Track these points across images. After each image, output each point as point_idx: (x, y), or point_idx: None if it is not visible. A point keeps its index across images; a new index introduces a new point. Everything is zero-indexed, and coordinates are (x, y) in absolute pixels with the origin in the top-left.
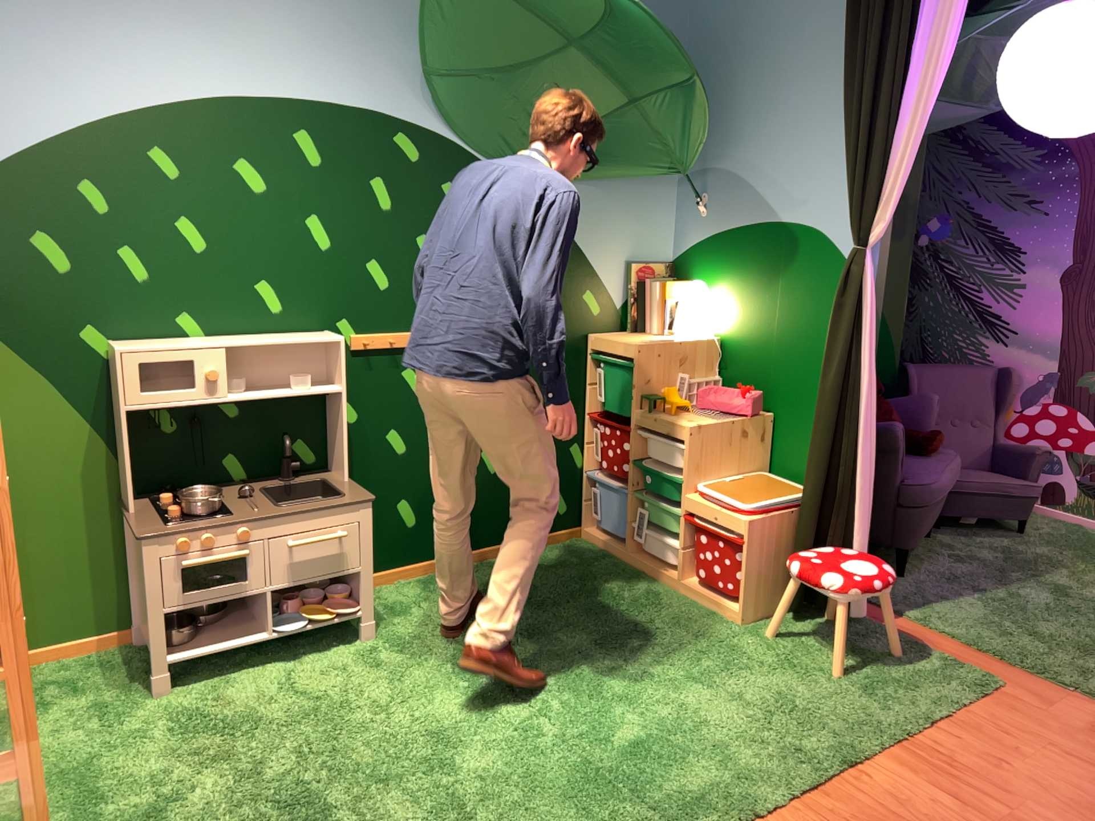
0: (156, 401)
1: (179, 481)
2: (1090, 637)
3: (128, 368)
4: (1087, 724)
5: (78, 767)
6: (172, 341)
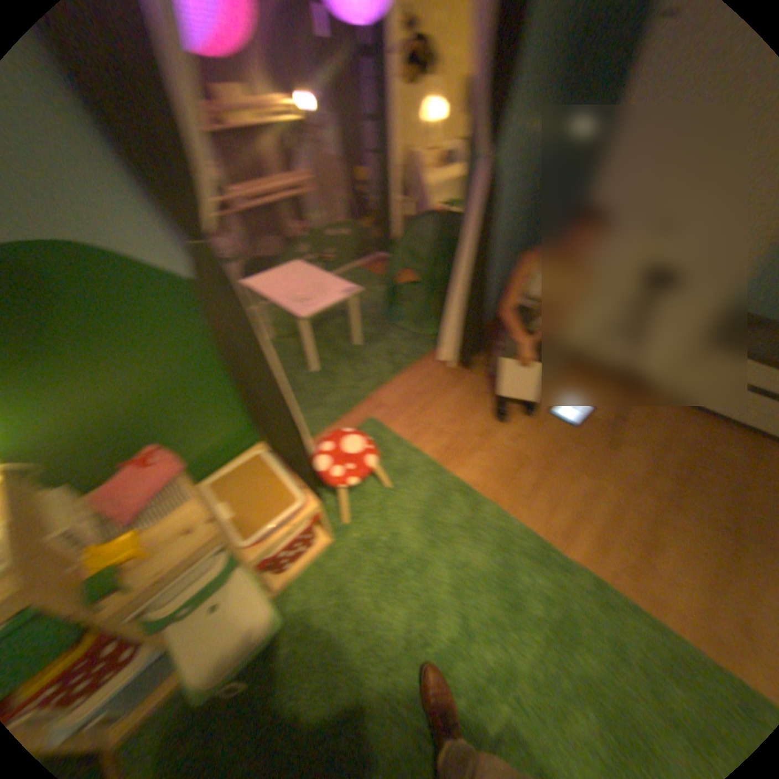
0: None
1: None
2: (322, 377)
3: None
4: (398, 398)
5: None
6: None
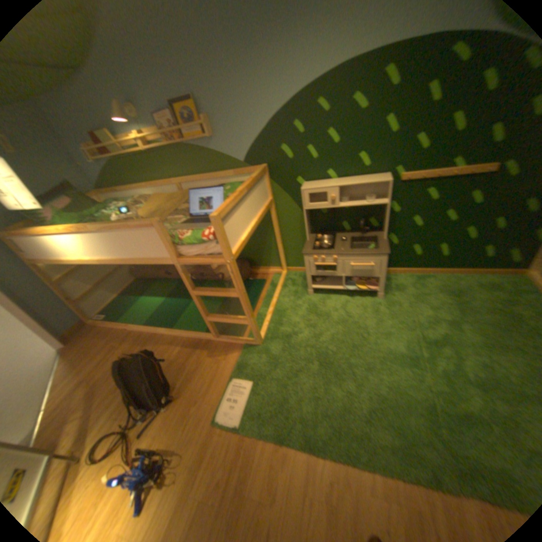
0: (313, 206)
1: (327, 229)
2: None
3: (303, 195)
4: None
5: (282, 310)
6: (323, 181)
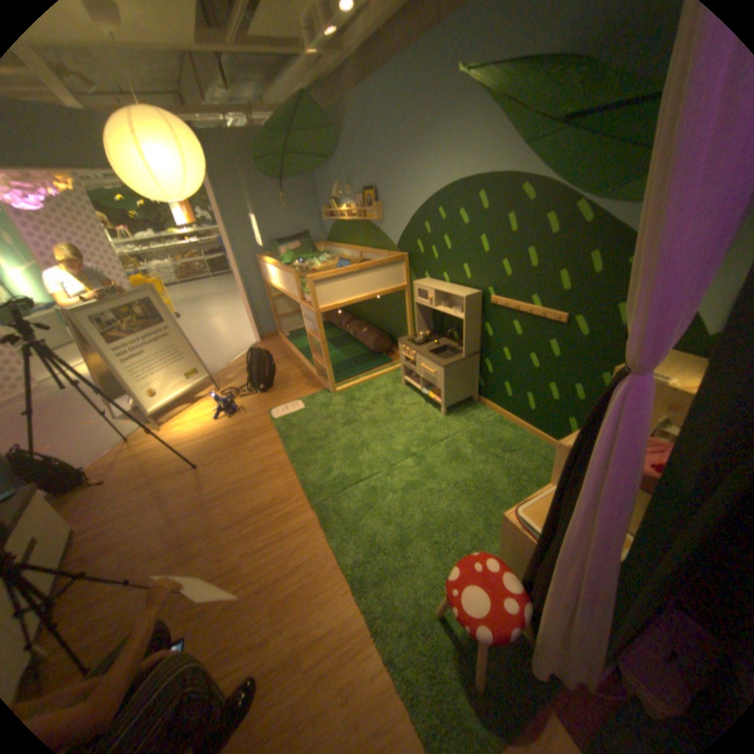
0: (419, 302)
1: (442, 332)
2: None
3: (414, 290)
4: None
5: (372, 385)
6: (436, 283)
